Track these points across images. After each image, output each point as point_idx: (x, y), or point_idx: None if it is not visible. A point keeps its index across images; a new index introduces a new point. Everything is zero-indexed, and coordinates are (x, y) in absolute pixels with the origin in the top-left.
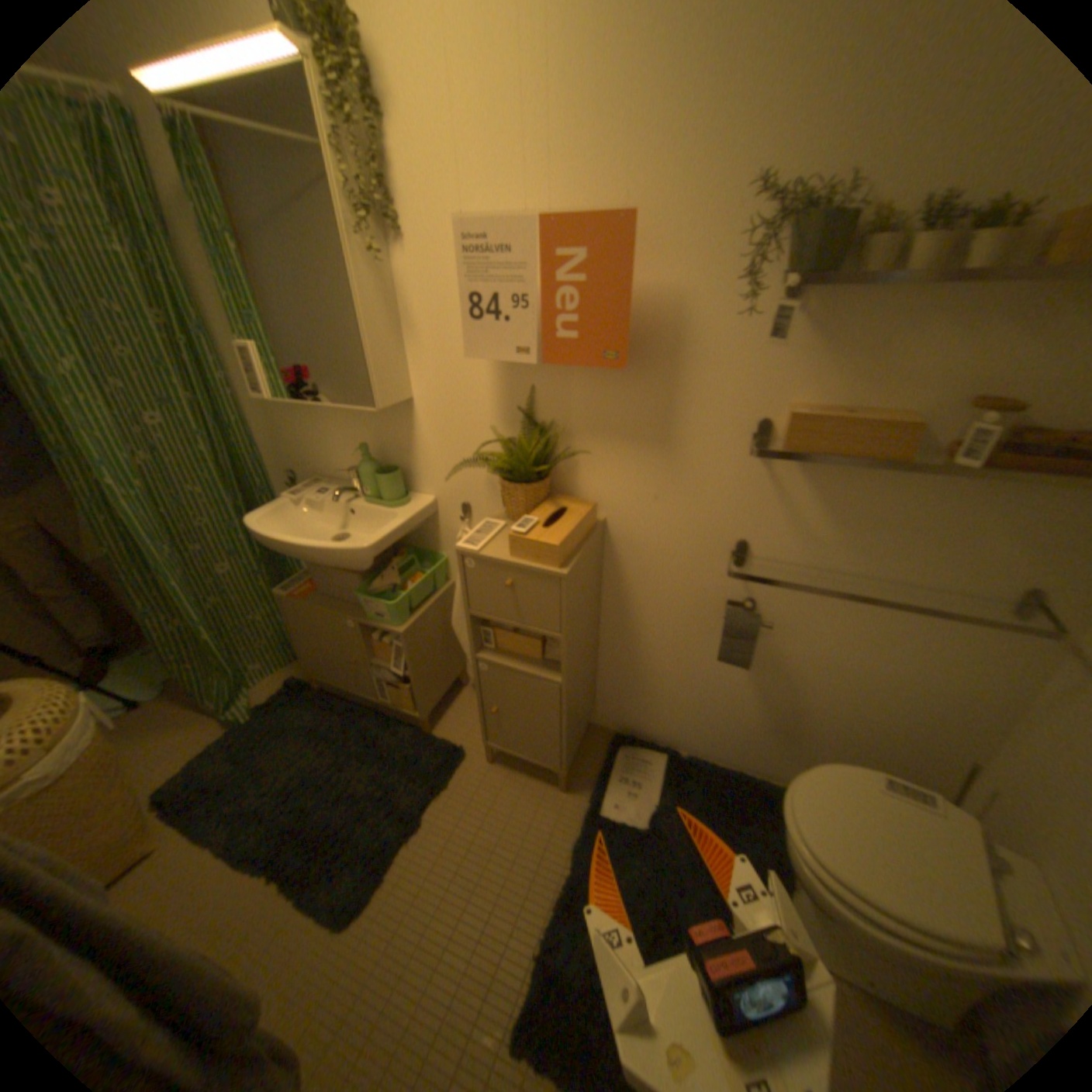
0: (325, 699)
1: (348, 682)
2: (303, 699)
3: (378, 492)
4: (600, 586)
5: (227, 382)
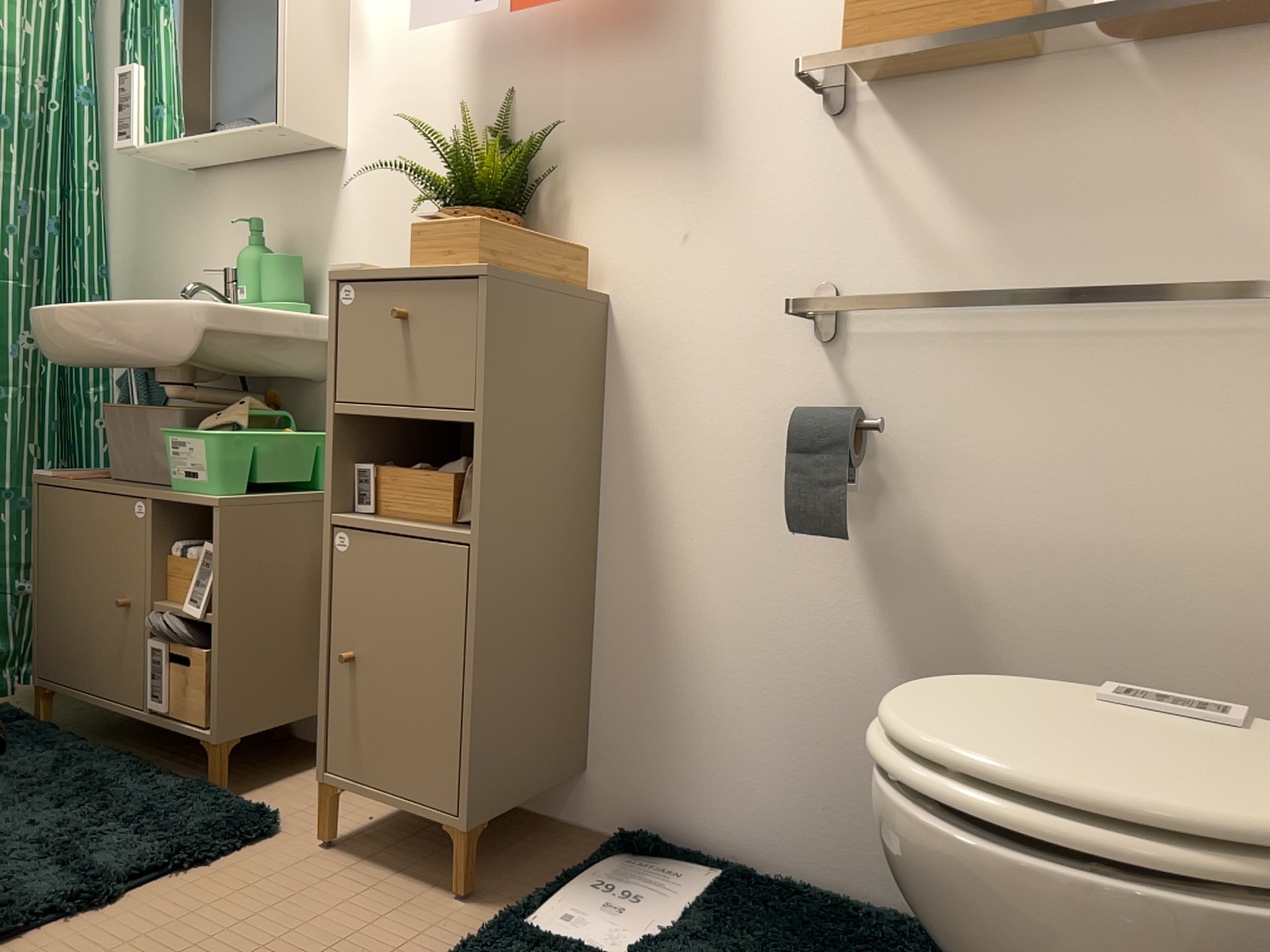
0: (52, 730)
1: (104, 668)
2: (10, 725)
3: (260, 294)
4: (596, 435)
5: (103, 185)
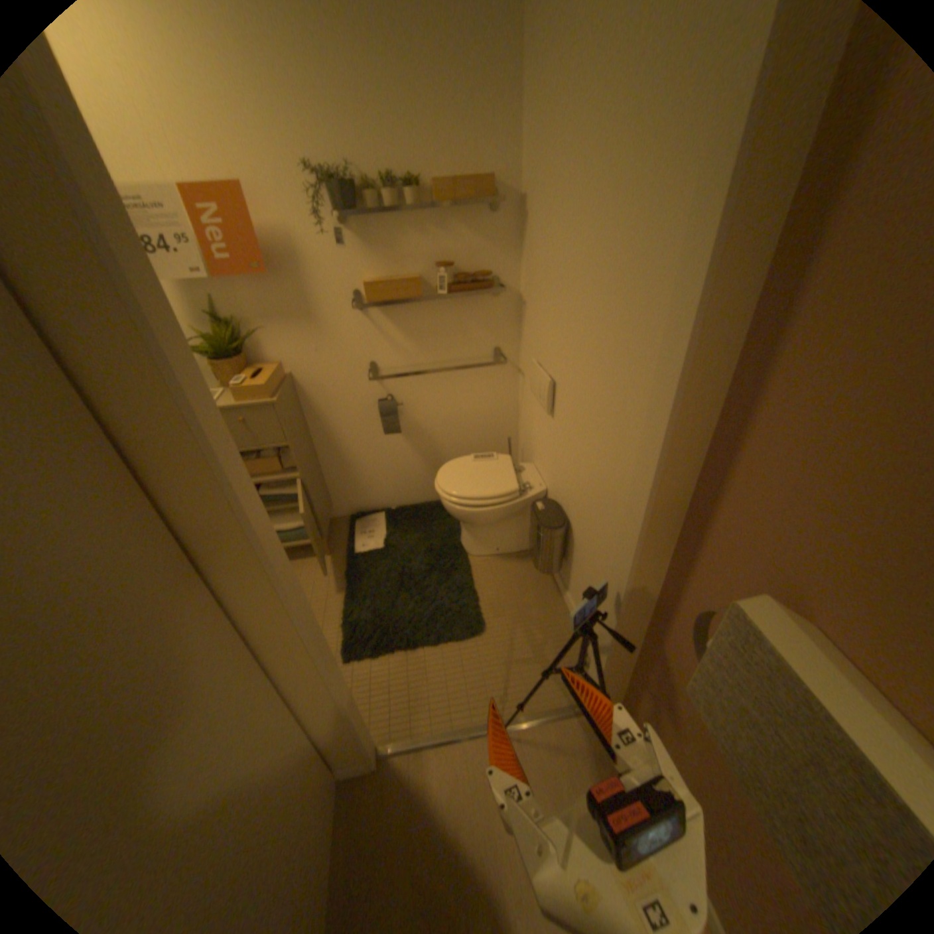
0: None
1: None
2: None
3: None
4: (304, 419)
5: None
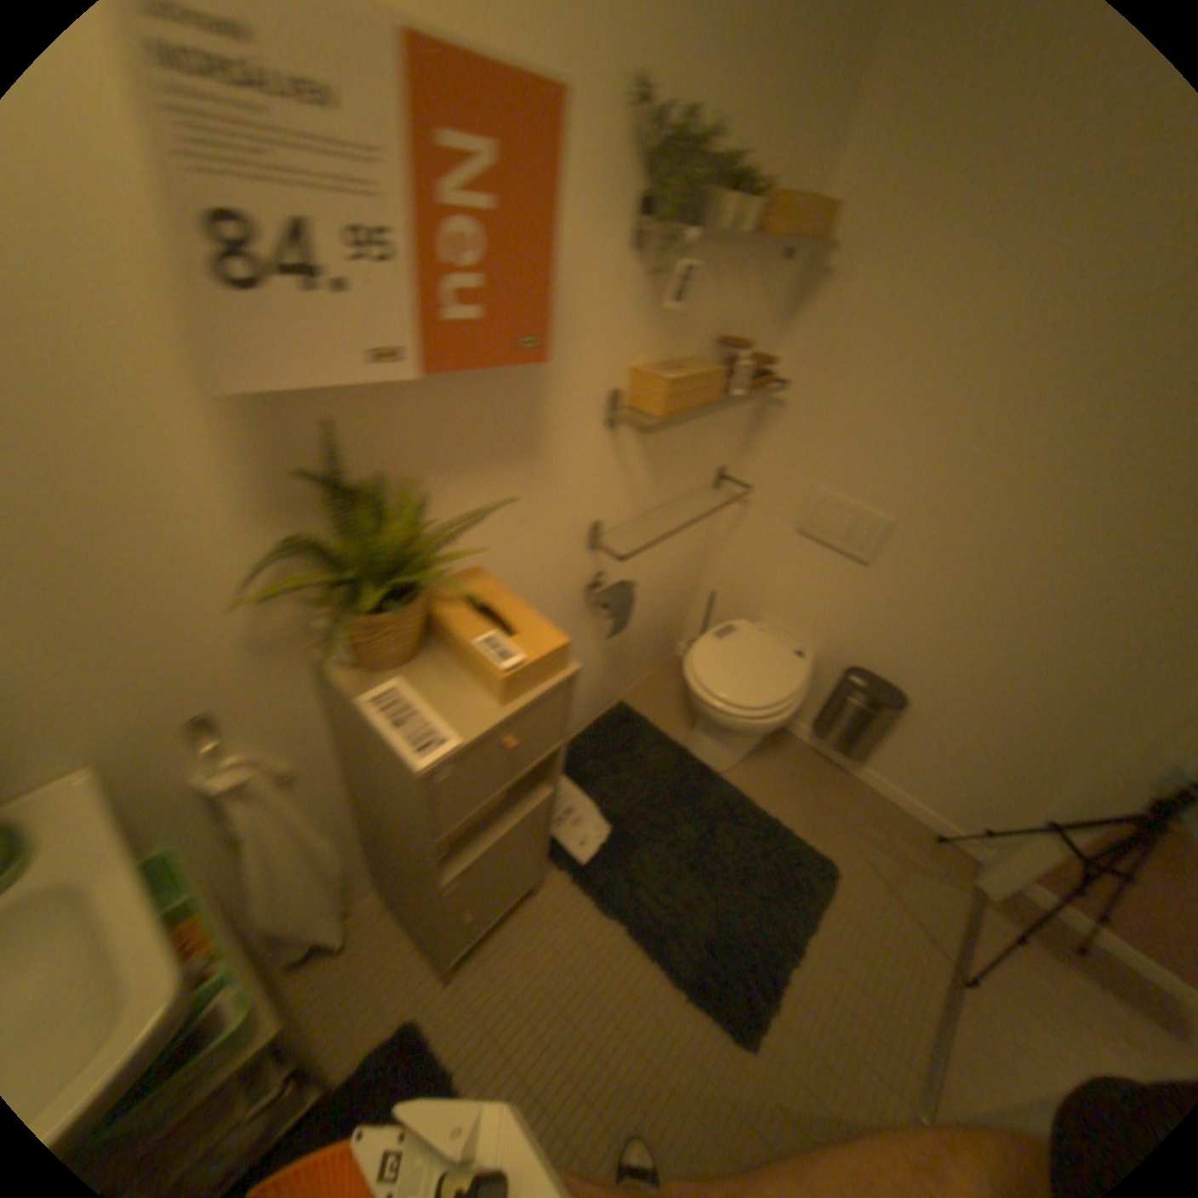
0: None
1: None
2: None
3: None
4: None
5: None
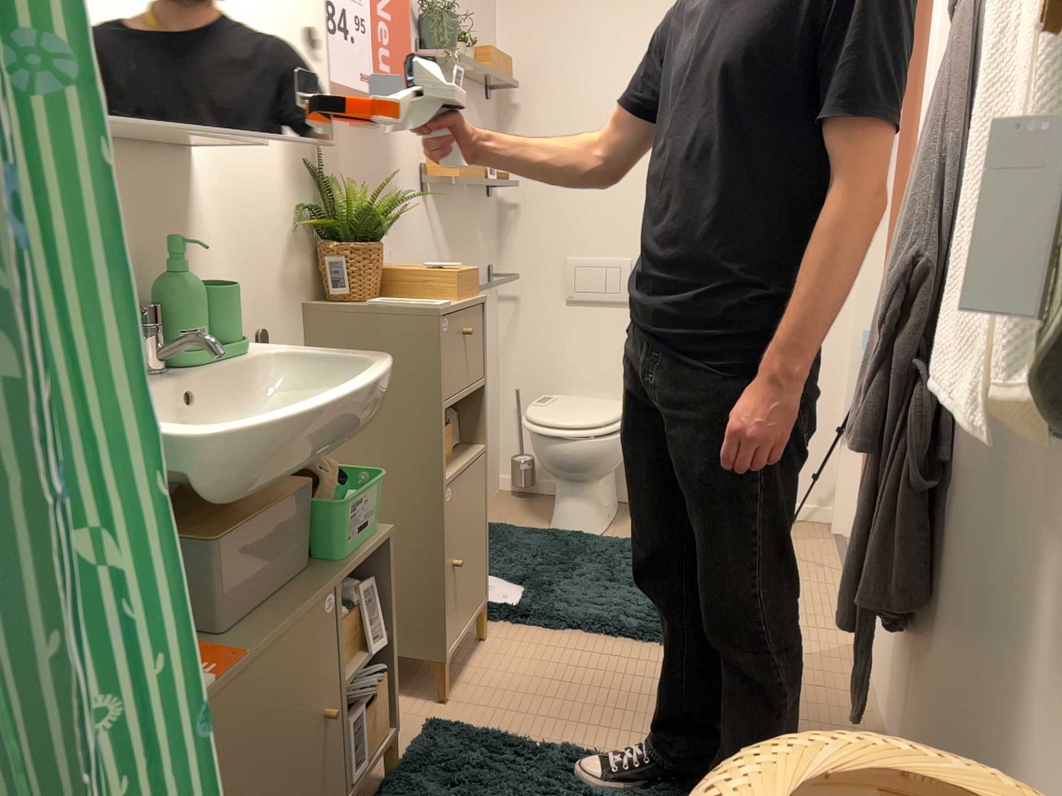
0: None
1: None
2: None
3: (216, 332)
4: None
5: None
